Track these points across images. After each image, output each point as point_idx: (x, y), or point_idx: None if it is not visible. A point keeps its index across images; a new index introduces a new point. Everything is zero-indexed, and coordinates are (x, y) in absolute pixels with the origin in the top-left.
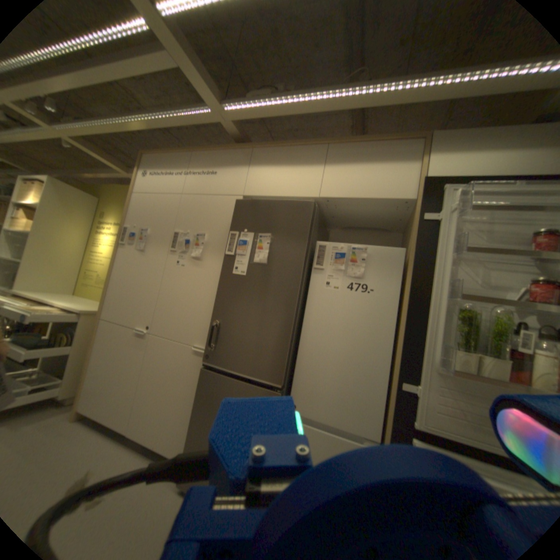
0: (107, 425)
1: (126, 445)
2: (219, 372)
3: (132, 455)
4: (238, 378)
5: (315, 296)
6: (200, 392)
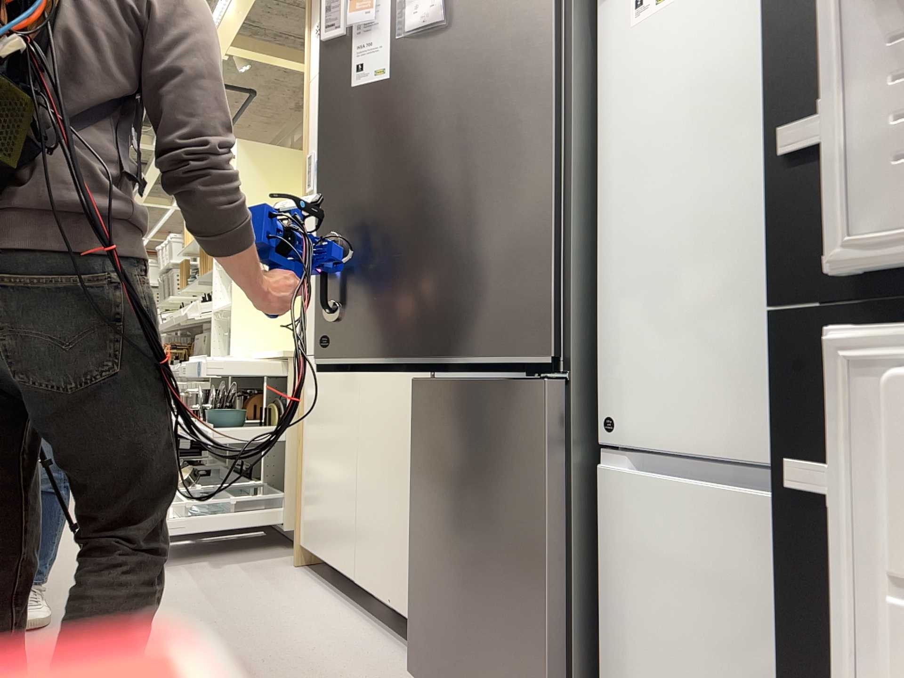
0: (332, 562)
1: (365, 606)
2: (448, 382)
3: (366, 620)
4: (478, 382)
5: (618, 65)
6: (416, 437)
